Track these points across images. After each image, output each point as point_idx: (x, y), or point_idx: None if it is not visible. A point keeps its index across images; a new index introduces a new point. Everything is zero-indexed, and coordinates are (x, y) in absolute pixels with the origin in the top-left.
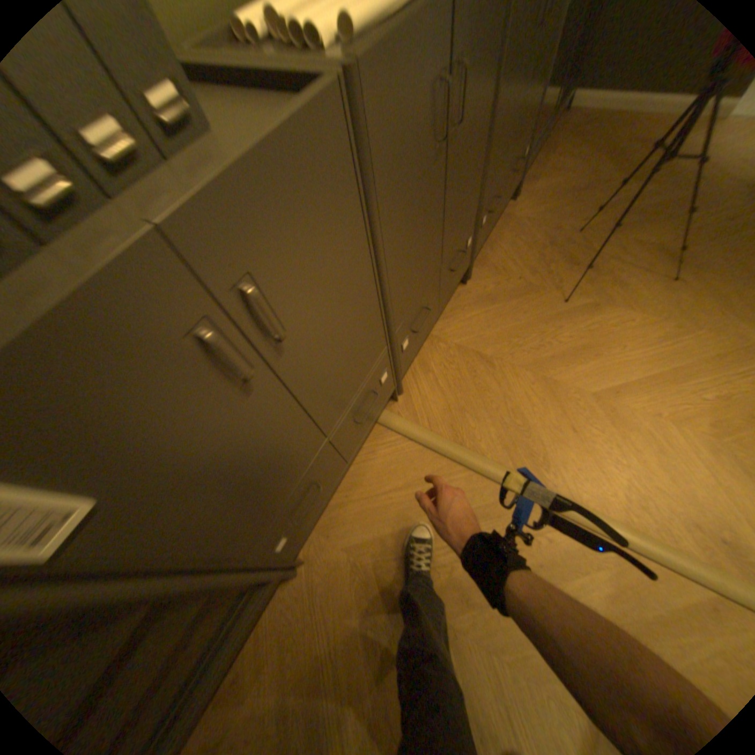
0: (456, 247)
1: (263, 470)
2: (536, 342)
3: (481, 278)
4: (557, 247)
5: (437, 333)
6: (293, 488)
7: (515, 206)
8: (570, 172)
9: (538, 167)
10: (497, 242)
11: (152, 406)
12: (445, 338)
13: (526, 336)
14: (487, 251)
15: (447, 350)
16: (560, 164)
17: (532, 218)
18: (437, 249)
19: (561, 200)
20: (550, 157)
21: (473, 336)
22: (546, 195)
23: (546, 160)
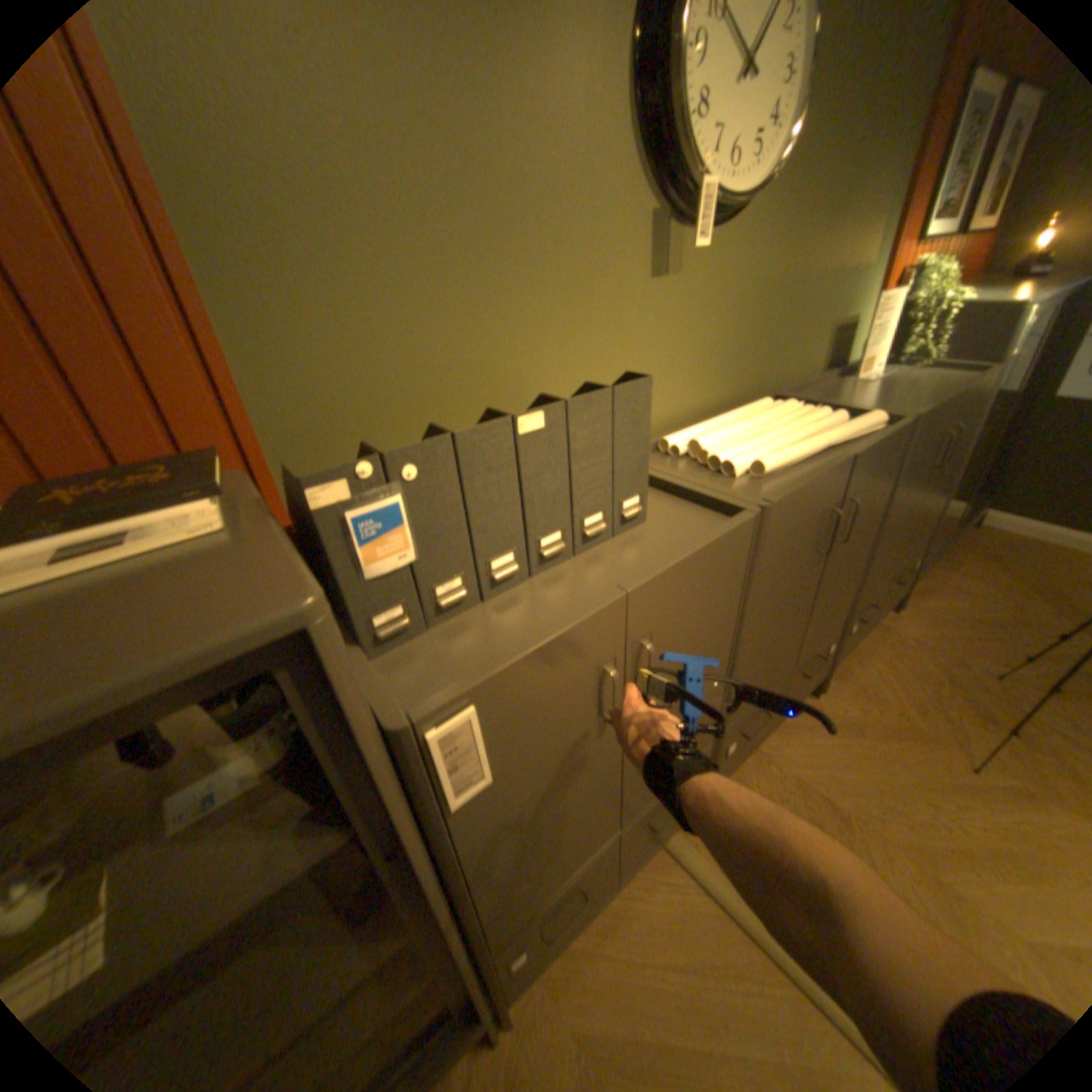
0: (817, 652)
1: (563, 833)
2: (924, 818)
3: (842, 698)
4: (963, 691)
5: (770, 752)
6: (567, 881)
7: (897, 620)
8: (982, 600)
9: (934, 583)
10: (868, 658)
11: (554, 717)
12: (781, 763)
13: (909, 804)
14: (853, 665)
15: (781, 780)
16: (966, 587)
17: (923, 642)
18: (795, 649)
19: (968, 631)
20: (952, 575)
21: (824, 774)
22: (945, 619)
23: (946, 577)
